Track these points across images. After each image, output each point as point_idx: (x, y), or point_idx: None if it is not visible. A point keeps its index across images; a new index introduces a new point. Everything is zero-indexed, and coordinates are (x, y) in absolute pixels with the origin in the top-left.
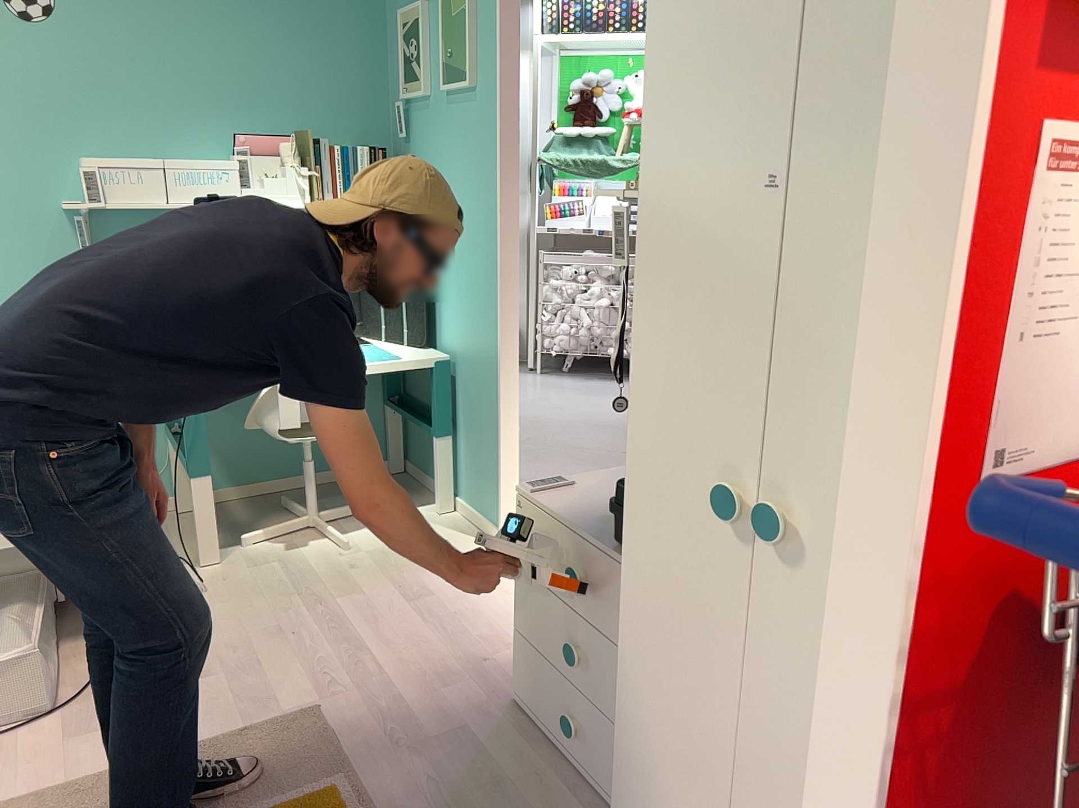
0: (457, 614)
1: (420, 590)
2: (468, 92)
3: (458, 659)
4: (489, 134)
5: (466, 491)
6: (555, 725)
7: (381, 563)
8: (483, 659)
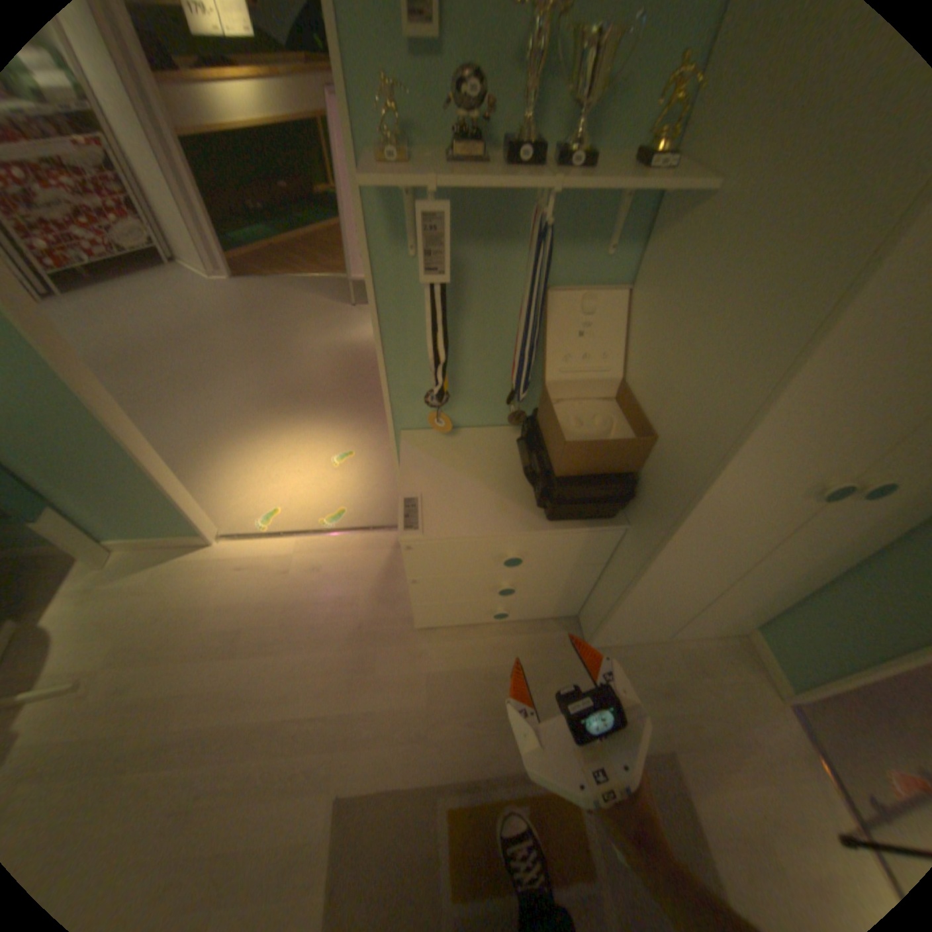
0: (283, 622)
1: (222, 638)
2: None
3: (344, 647)
4: None
5: (113, 533)
6: (474, 618)
7: (140, 660)
8: (357, 629)
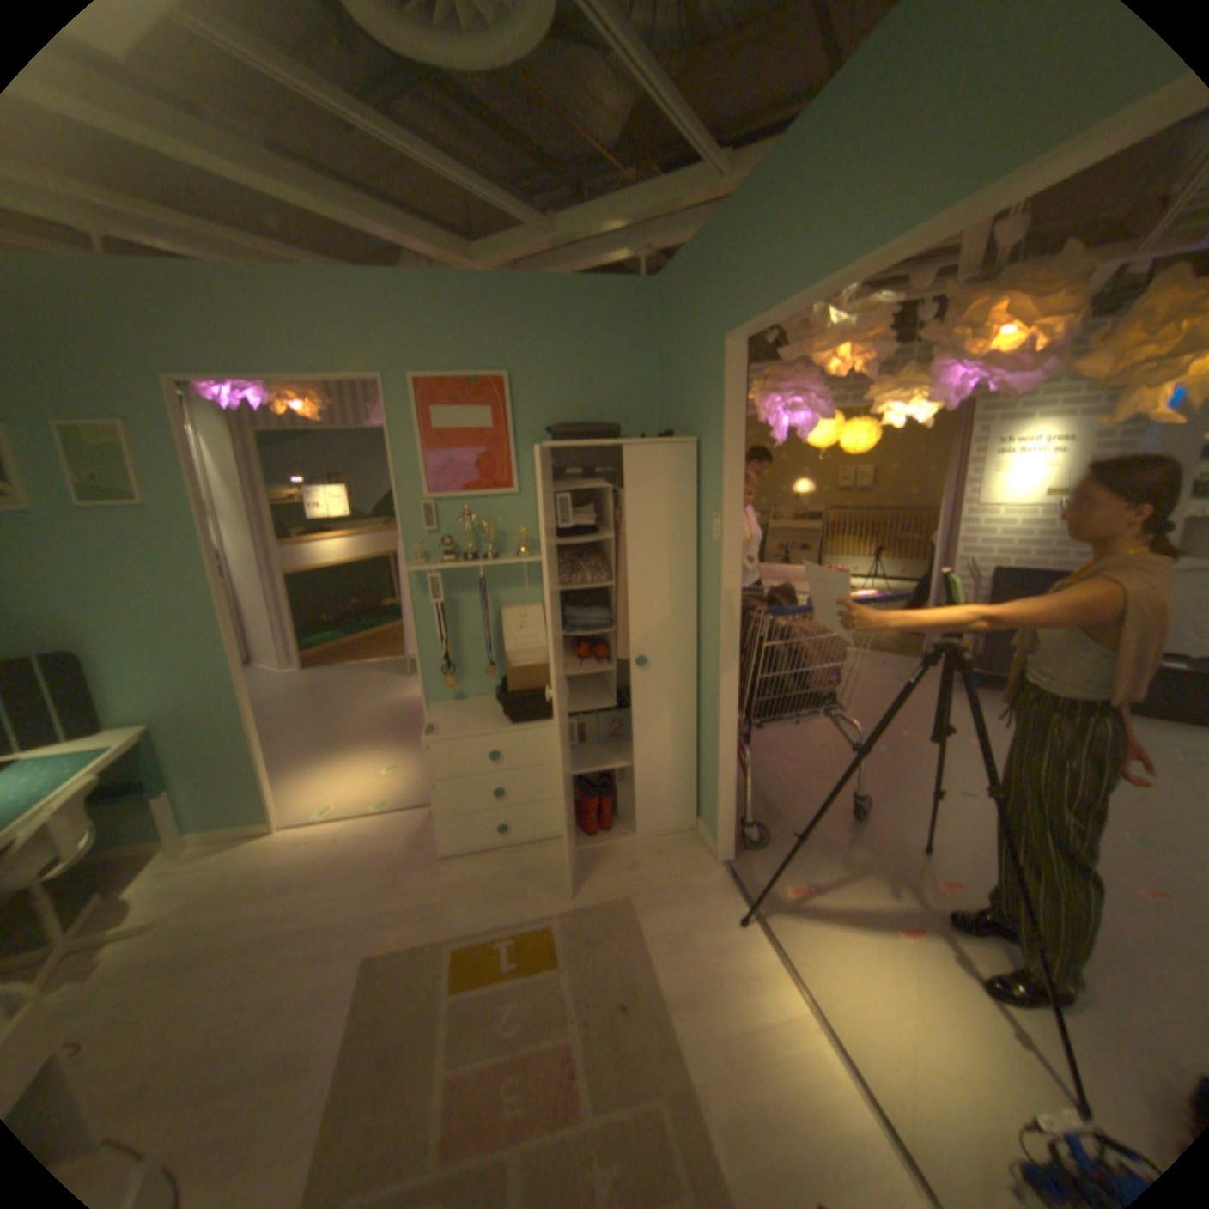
0: (330, 869)
1: (278, 885)
2: (130, 508)
3: (379, 877)
4: (182, 540)
5: (197, 824)
6: (484, 840)
7: (208, 906)
8: (391, 866)
